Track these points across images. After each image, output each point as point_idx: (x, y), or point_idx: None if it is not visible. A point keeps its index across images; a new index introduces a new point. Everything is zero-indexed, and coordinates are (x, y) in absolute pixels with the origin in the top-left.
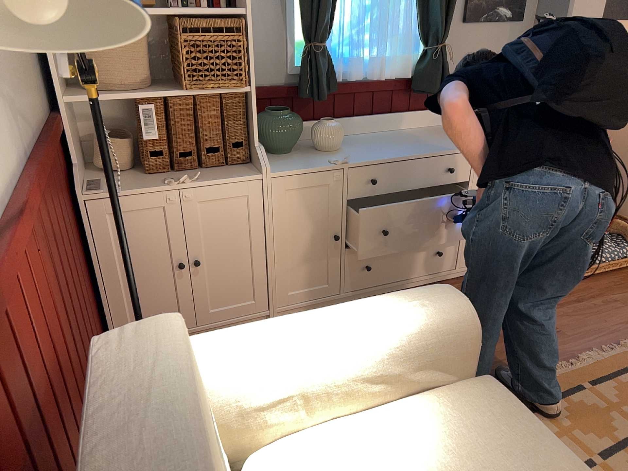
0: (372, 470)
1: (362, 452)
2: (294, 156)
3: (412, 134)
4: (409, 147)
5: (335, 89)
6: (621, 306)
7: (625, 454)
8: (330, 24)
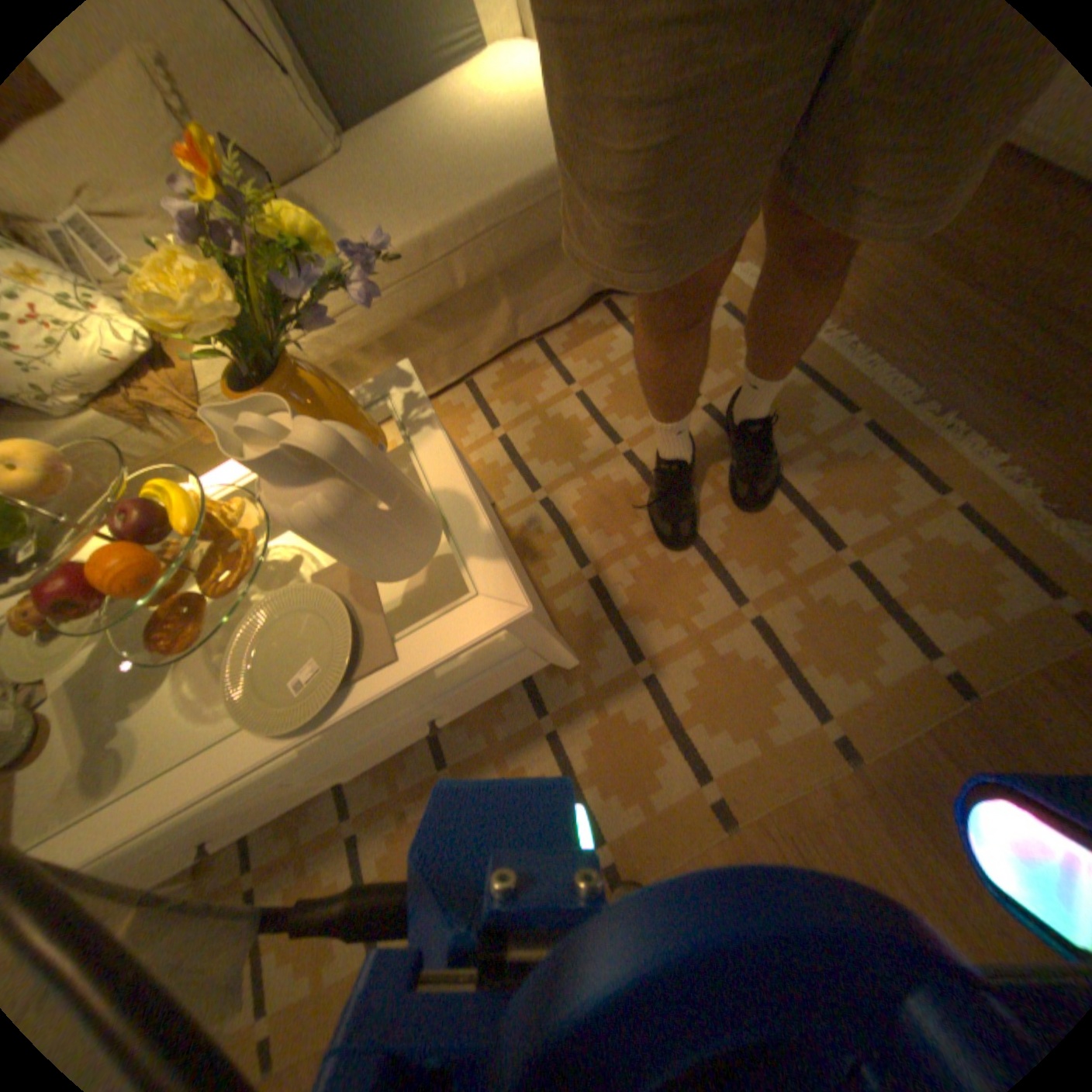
0: (505, 83)
1: (522, 74)
2: None
3: None
4: None
5: None
6: None
7: (724, 435)
8: None
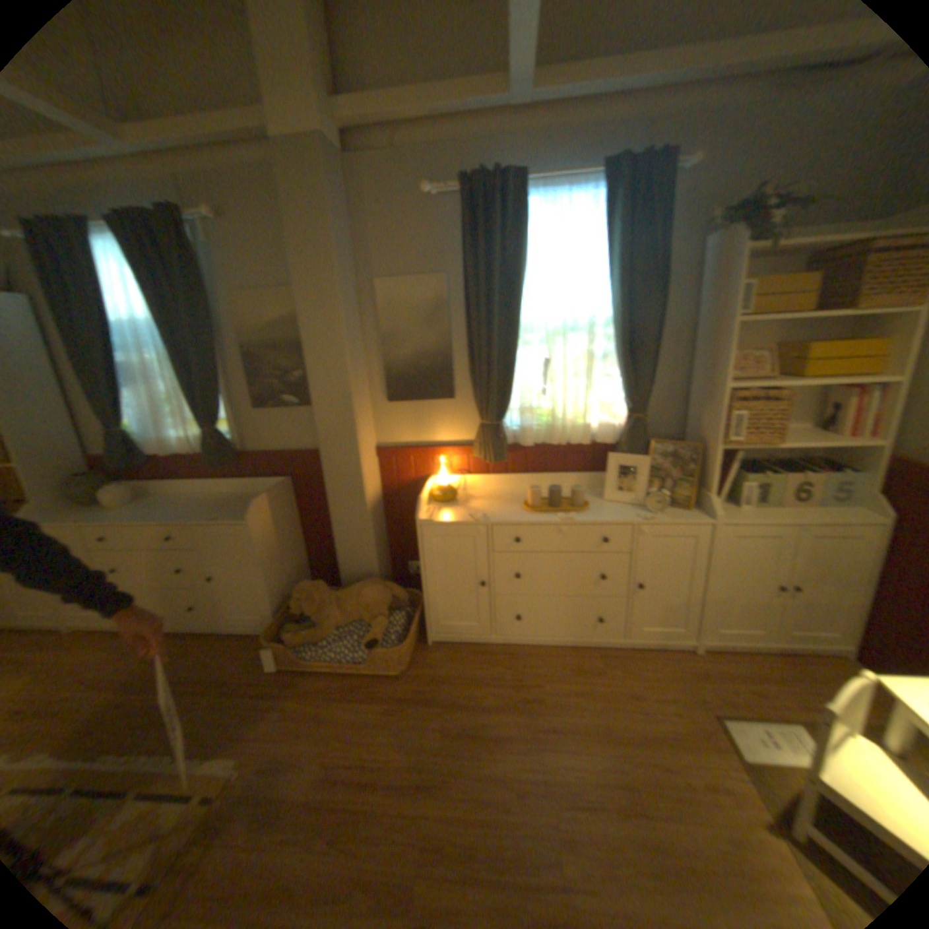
0: None
1: None
2: (85, 511)
3: (205, 500)
4: (157, 515)
5: (145, 461)
6: (274, 720)
7: None
8: (116, 417)
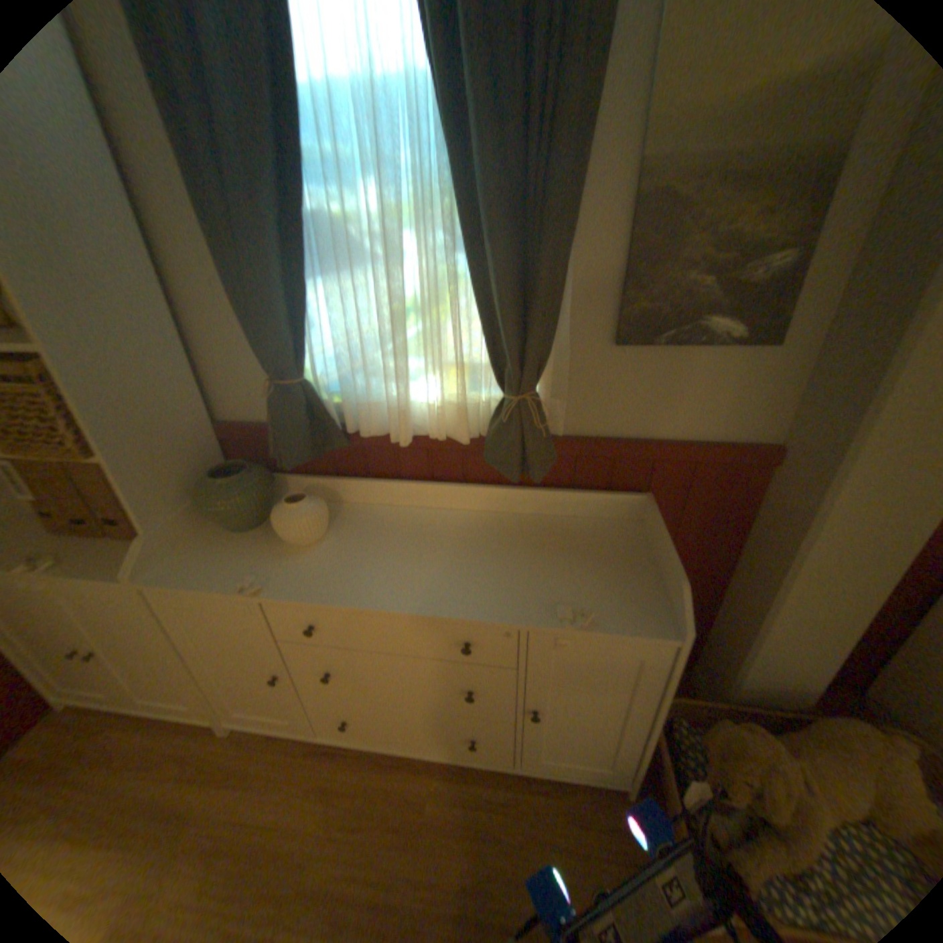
0: None
1: None
2: (241, 541)
3: (477, 530)
4: (414, 575)
5: (345, 441)
6: None
7: None
8: (299, 347)
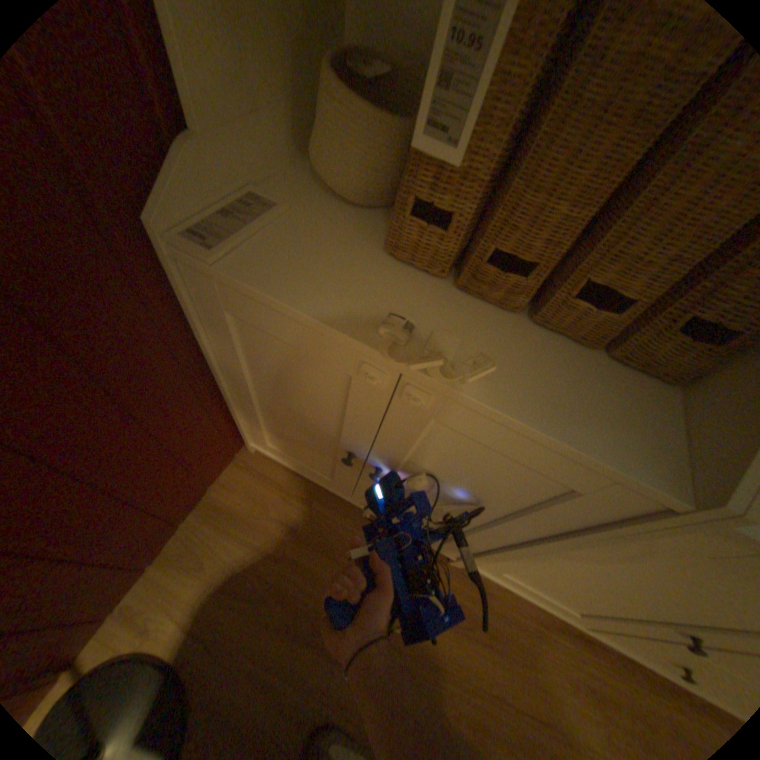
0: None
1: None
2: None
3: None
4: None
5: None
6: None
7: None
8: None
